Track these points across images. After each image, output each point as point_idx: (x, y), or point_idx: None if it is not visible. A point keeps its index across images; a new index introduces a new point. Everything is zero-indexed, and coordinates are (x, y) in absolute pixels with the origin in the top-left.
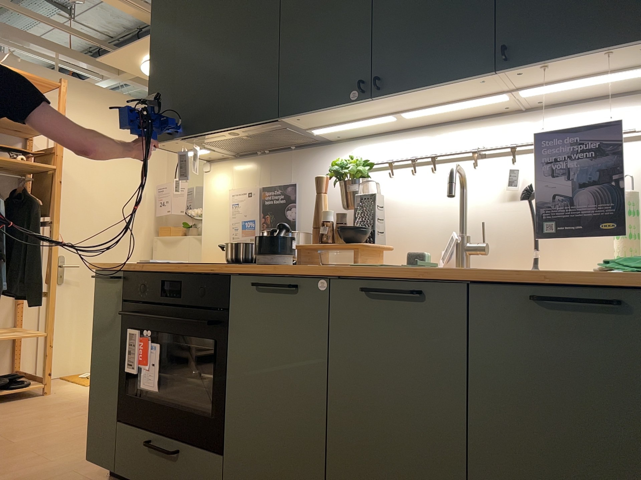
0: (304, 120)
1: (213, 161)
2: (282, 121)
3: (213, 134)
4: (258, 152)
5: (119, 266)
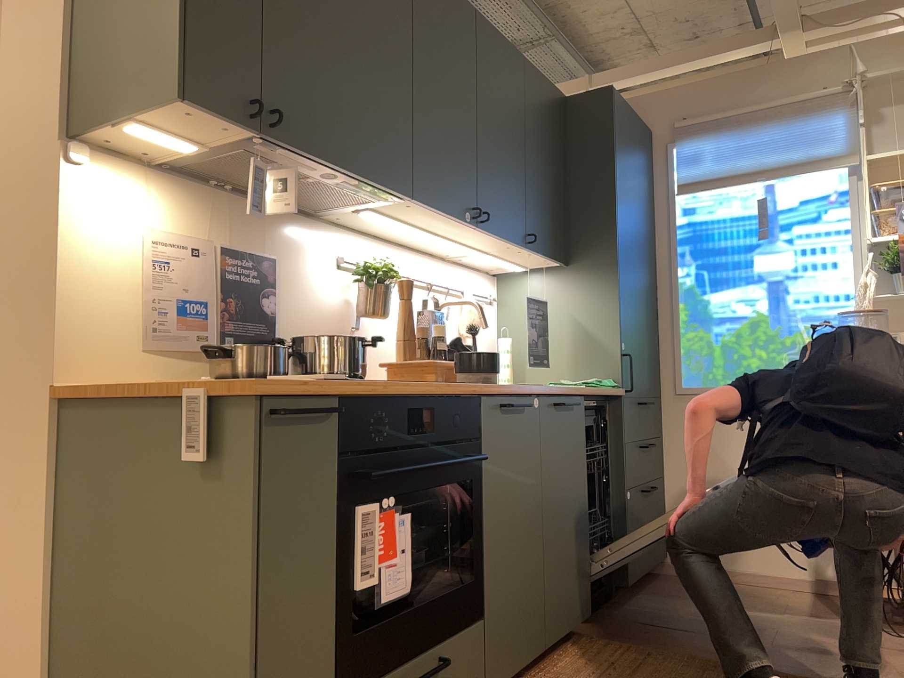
0: (402, 206)
1: (87, 143)
2: (394, 197)
3: (318, 163)
4: (217, 181)
5: (340, 387)
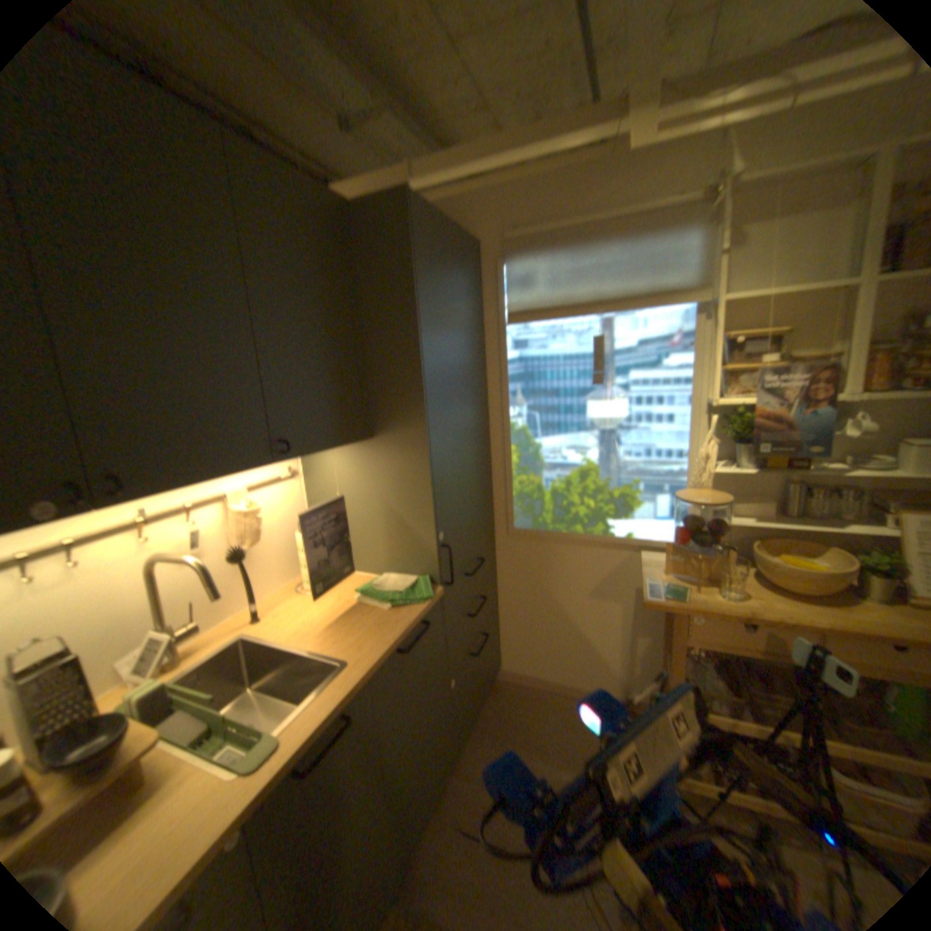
0: None
1: None
2: None
3: None
4: None
5: None
